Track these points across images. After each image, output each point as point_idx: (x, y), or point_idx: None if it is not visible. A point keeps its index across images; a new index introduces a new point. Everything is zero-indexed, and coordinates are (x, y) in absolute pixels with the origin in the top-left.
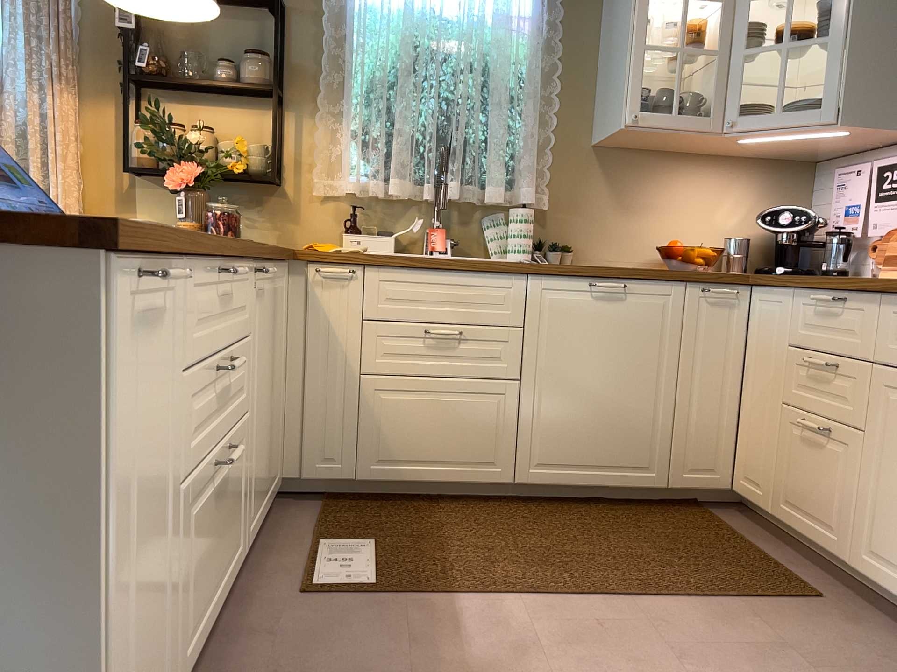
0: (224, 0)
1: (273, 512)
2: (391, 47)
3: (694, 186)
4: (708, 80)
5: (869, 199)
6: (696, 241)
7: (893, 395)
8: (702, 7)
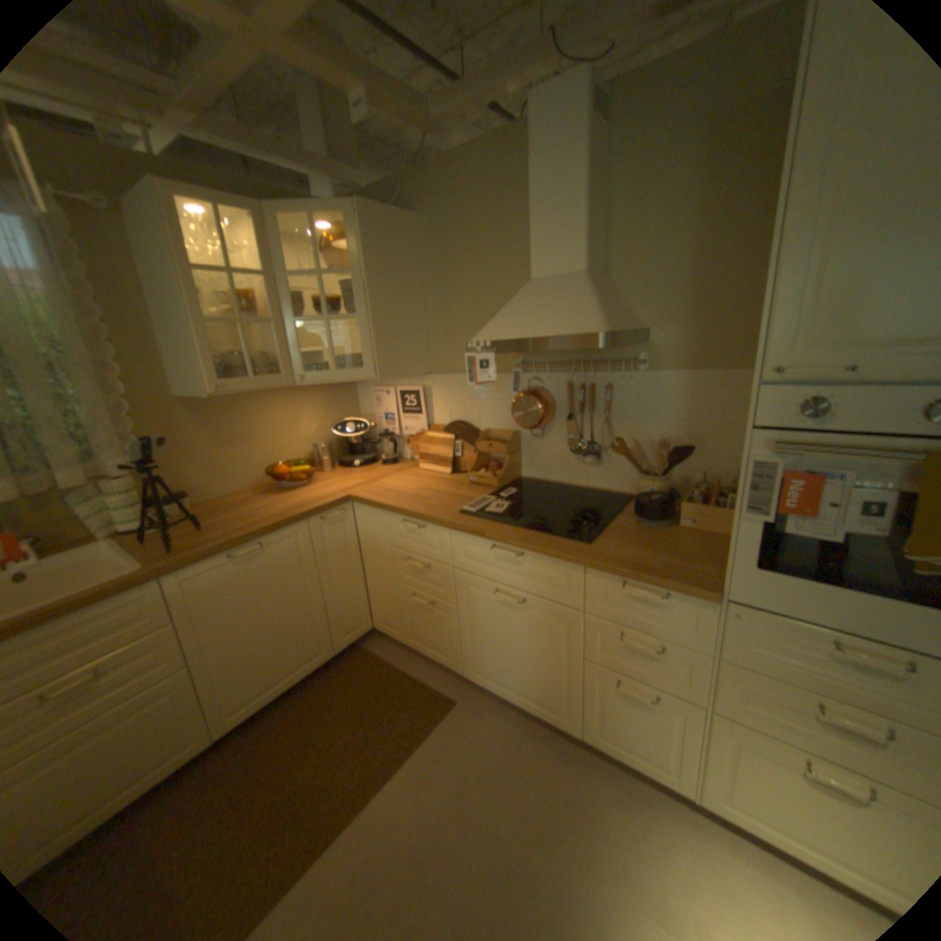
0: None
1: None
2: None
3: (276, 412)
4: (266, 338)
5: (395, 408)
6: (289, 452)
7: (469, 588)
8: (241, 273)
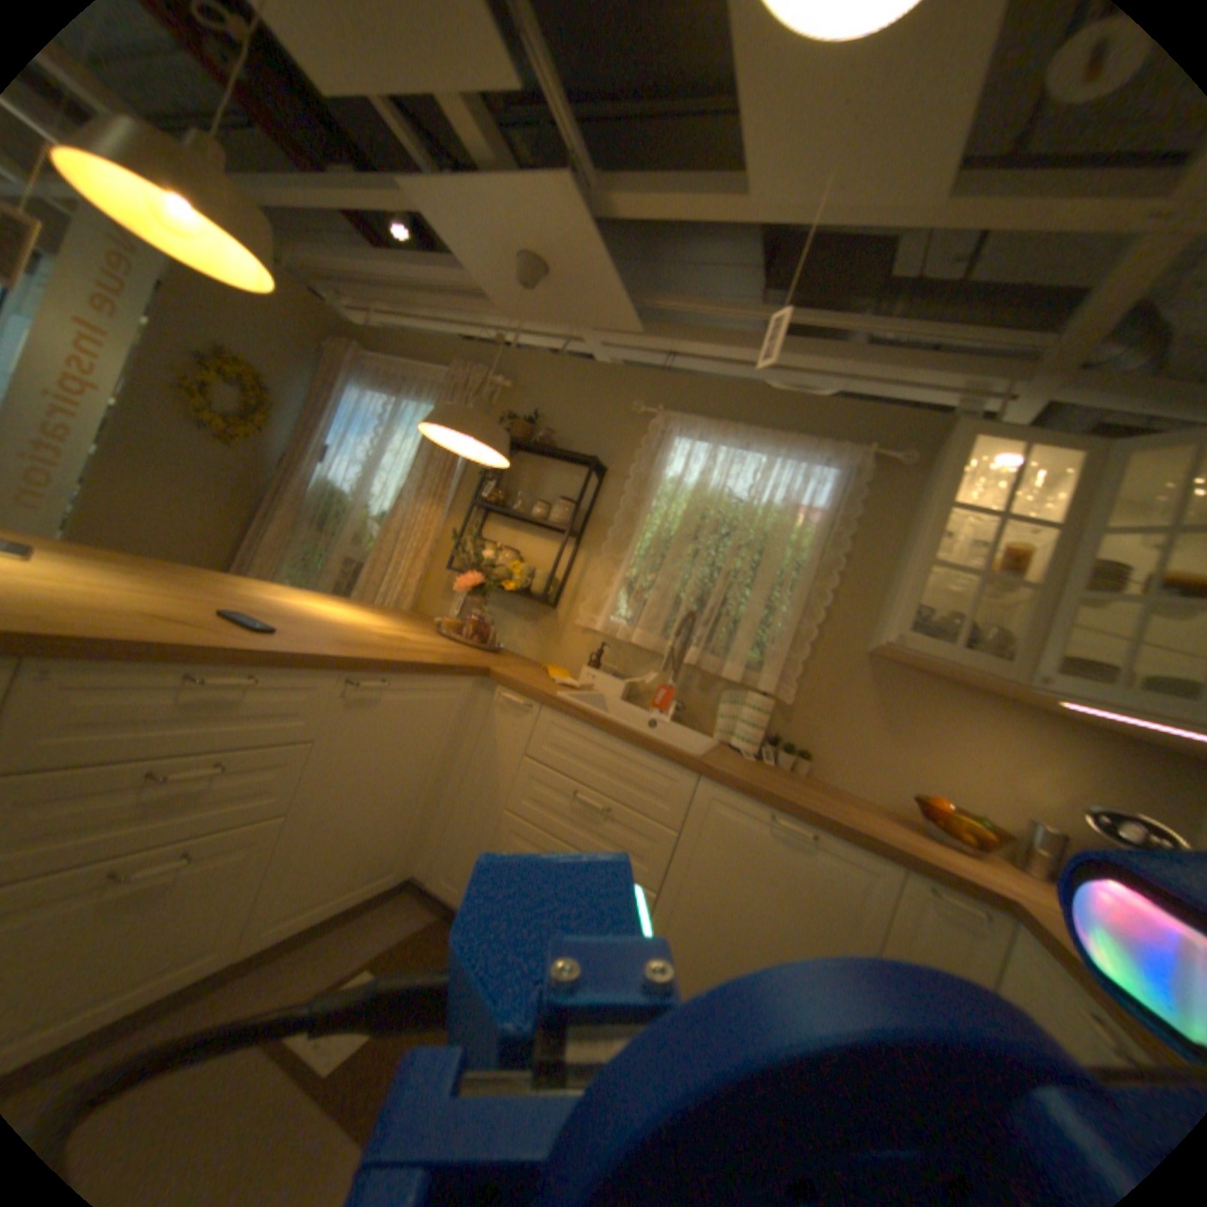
0: (561, 458)
1: (382, 911)
2: (680, 516)
3: (998, 741)
4: (1030, 620)
5: None
6: (986, 810)
7: None
8: (1038, 533)
